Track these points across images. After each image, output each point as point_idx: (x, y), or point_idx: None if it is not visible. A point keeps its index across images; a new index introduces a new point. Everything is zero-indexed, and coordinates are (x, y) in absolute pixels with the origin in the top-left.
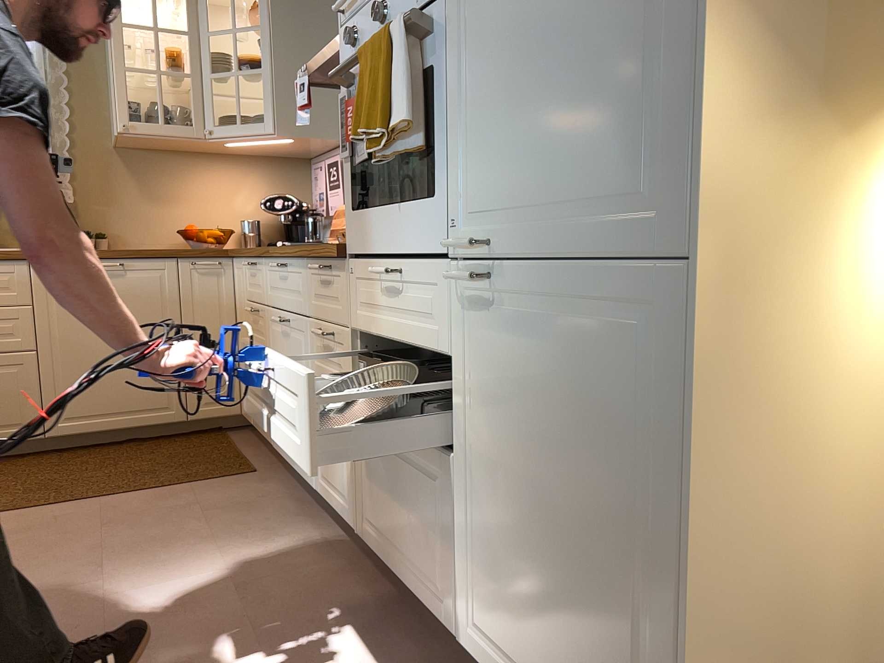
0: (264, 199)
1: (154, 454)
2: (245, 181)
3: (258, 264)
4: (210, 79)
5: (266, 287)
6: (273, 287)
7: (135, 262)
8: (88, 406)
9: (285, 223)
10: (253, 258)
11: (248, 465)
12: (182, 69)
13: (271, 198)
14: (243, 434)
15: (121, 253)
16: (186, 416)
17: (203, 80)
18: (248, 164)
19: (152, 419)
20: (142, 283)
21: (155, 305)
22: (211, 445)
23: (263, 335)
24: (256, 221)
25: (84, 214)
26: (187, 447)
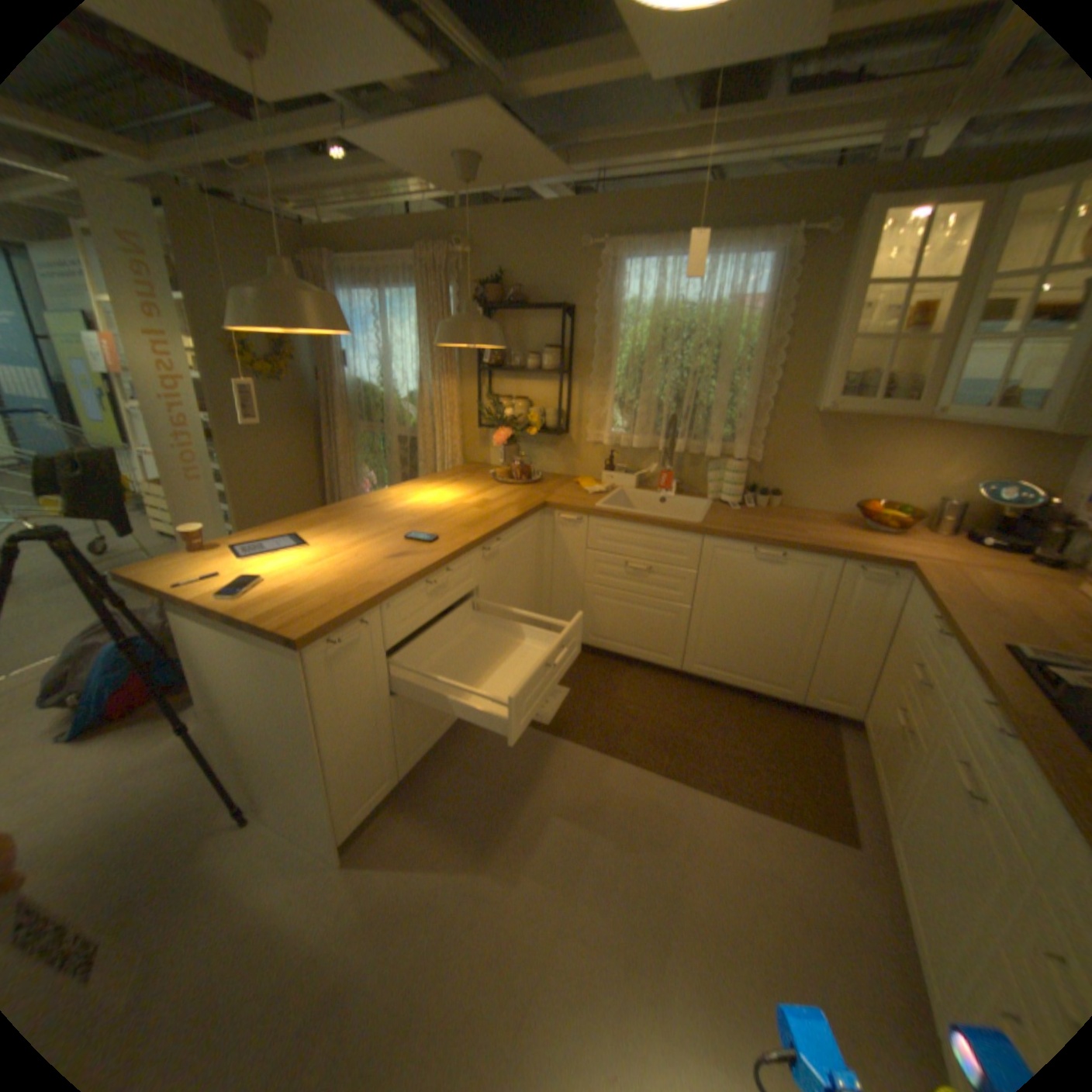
0: (988, 474)
1: (763, 733)
2: (968, 450)
3: (959, 646)
4: (971, 342)
5: (963, 693)
6: (976, 715)
7: (800, 556)
8: (721, 662)
9: (1010, 512)
10: (954, 634)
11: (855, 827)
12: (932, 326)
13: (1001, 474)
14: (860, 743)
15: (788, 546)
16: (805, 702)
17: (960, 342)
18: (983, 430)
19: (772, 693)
20: (801, 577)
21: (807, 599)
22: (822, 750)
23: (929, 722)
24: (965, 498)
25: (768, 470)
26: (796, 739)
